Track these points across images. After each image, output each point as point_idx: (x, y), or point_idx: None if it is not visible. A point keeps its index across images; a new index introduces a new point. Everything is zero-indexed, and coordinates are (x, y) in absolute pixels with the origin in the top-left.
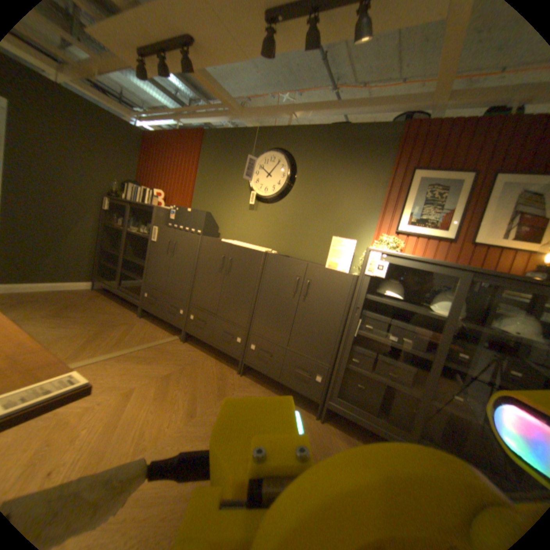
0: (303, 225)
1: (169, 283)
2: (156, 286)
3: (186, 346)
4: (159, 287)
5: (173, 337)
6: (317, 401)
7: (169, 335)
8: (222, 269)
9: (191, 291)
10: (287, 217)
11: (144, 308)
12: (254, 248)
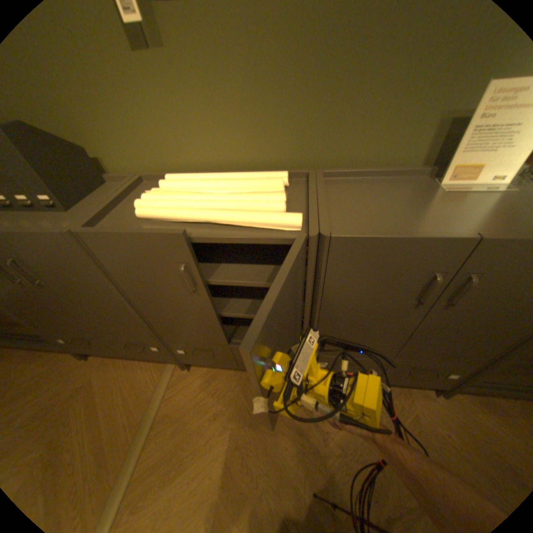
0: (349, 59)
1: (87, 325)
2: (66, 331)
3: (197, 377)
4: (74, 332)
5: (167, 373)
6: (444, 390)
7: (157, 370)
8: (195, 290)
9: (147, 323)
10: (283, 43)
11: (79, 354)
12: (262, 221)
